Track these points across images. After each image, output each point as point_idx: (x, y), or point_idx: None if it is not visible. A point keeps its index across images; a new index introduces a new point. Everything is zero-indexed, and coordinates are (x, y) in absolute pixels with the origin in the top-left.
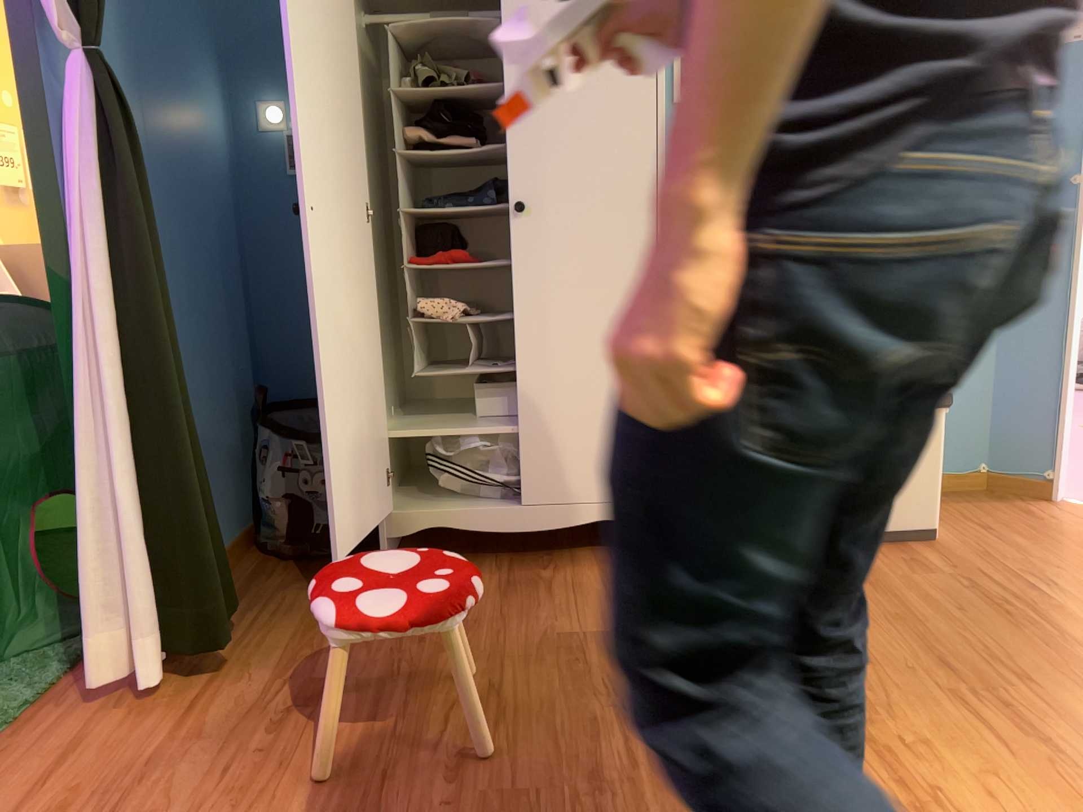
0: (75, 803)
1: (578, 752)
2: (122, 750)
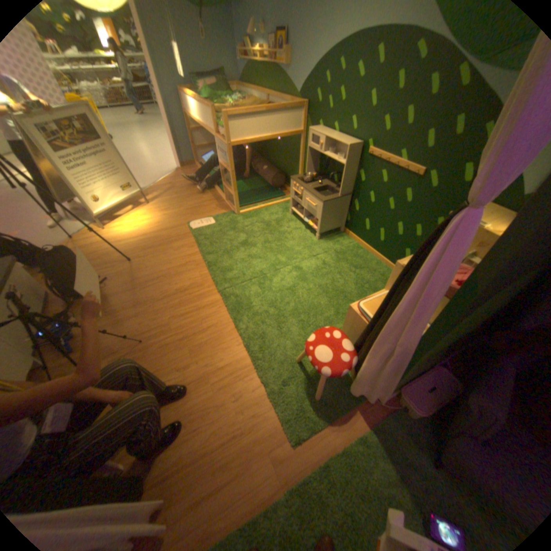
0: (217, 458)
1: (170, 343)
2: (192, 472)
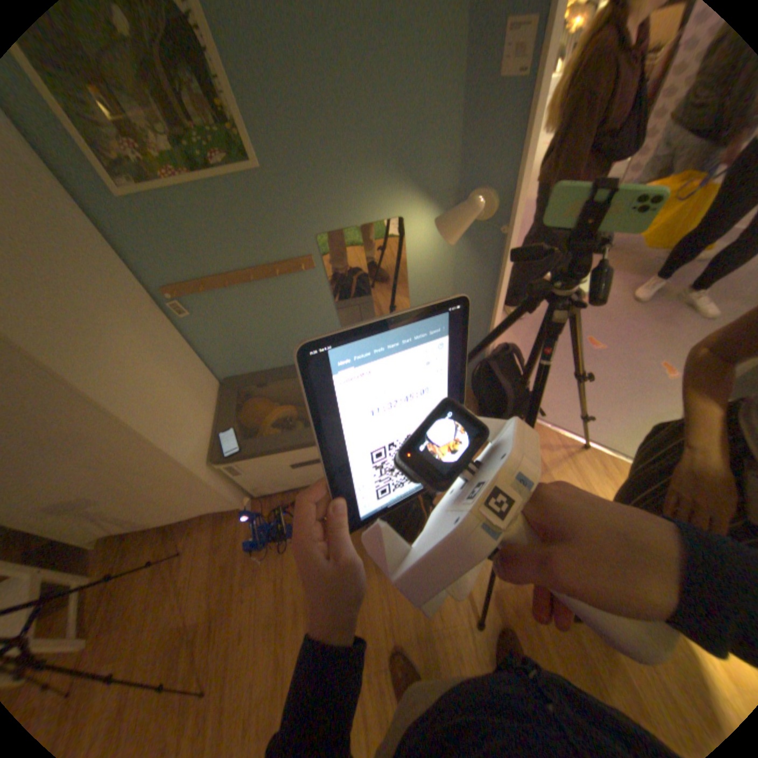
0: None
1: None
2: None
